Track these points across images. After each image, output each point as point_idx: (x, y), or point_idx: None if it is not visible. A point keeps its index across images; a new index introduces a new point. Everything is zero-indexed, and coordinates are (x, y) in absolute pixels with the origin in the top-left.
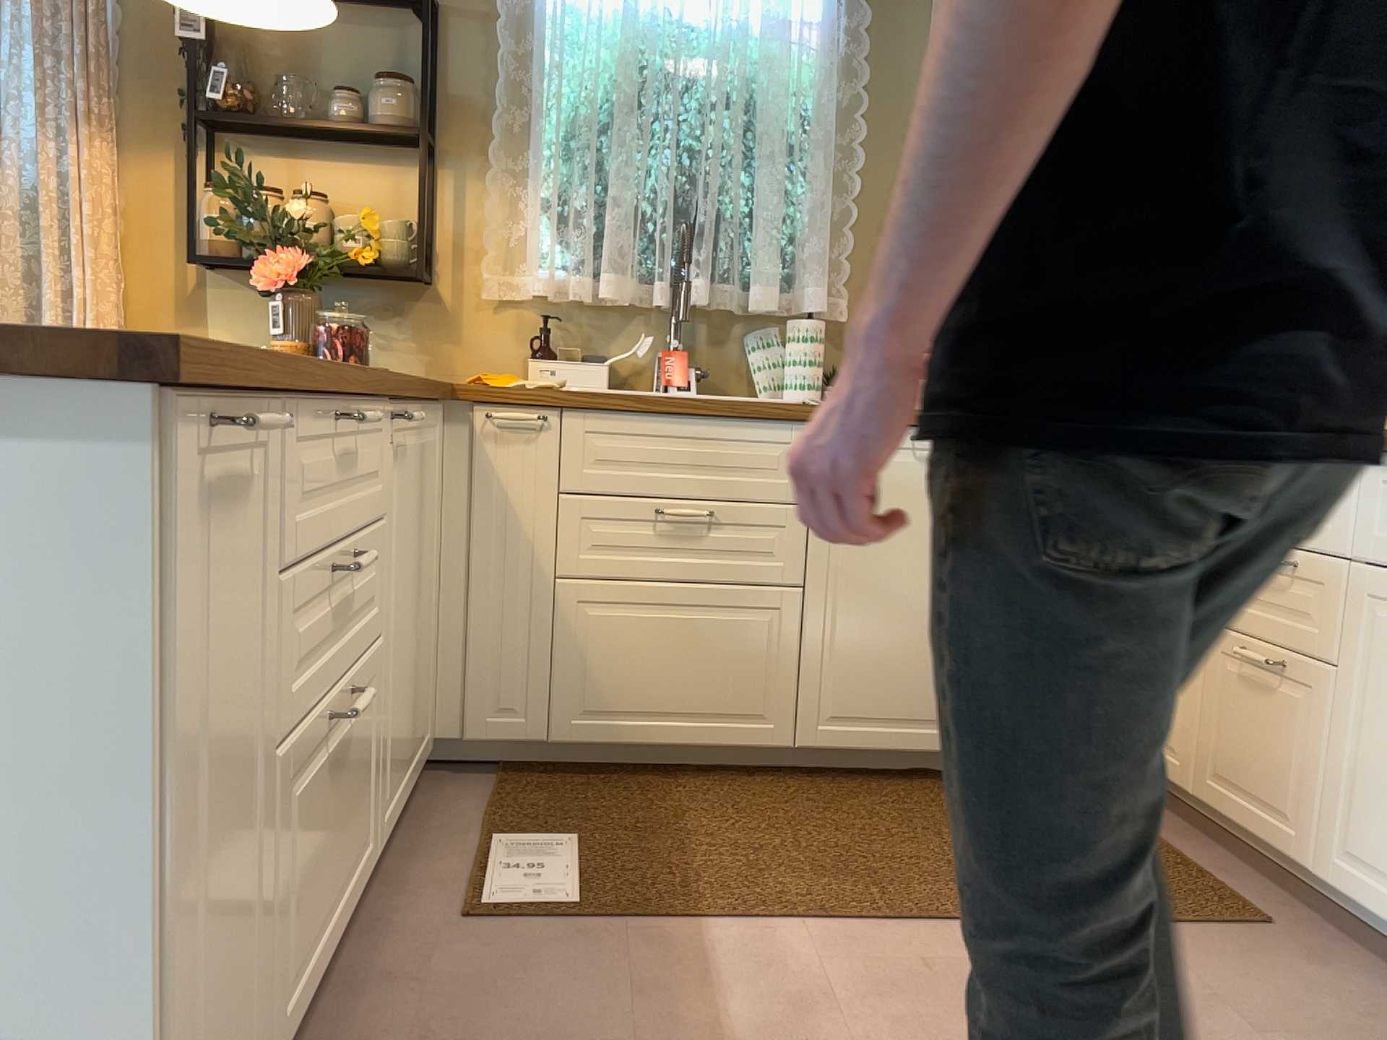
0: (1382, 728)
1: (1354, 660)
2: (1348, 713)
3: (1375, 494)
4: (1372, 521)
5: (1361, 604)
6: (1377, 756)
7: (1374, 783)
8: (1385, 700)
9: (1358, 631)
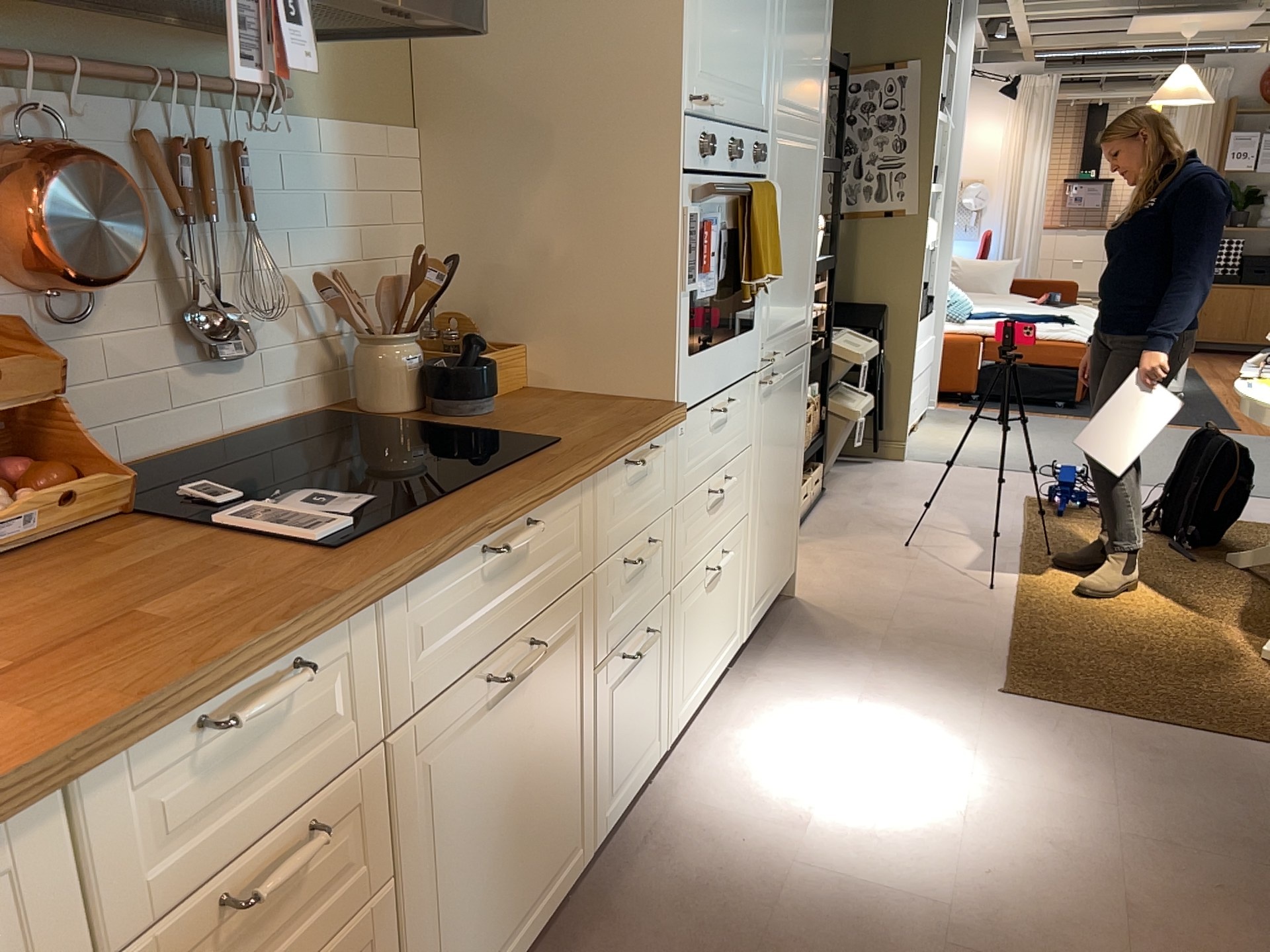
0: (446, 868)
1: (407, 843)
2: (411, 906)
3: (393, 636)
4: (395, 672)
5: (402, 777)
6: (447, 897)
7: (449, 926)
8: (444, 838)
9: (405, 810)
